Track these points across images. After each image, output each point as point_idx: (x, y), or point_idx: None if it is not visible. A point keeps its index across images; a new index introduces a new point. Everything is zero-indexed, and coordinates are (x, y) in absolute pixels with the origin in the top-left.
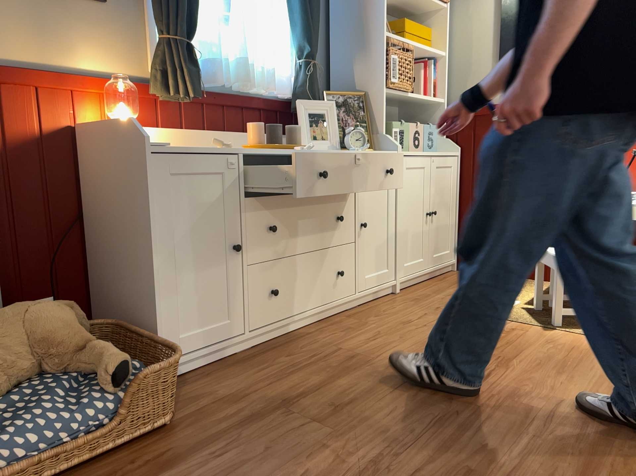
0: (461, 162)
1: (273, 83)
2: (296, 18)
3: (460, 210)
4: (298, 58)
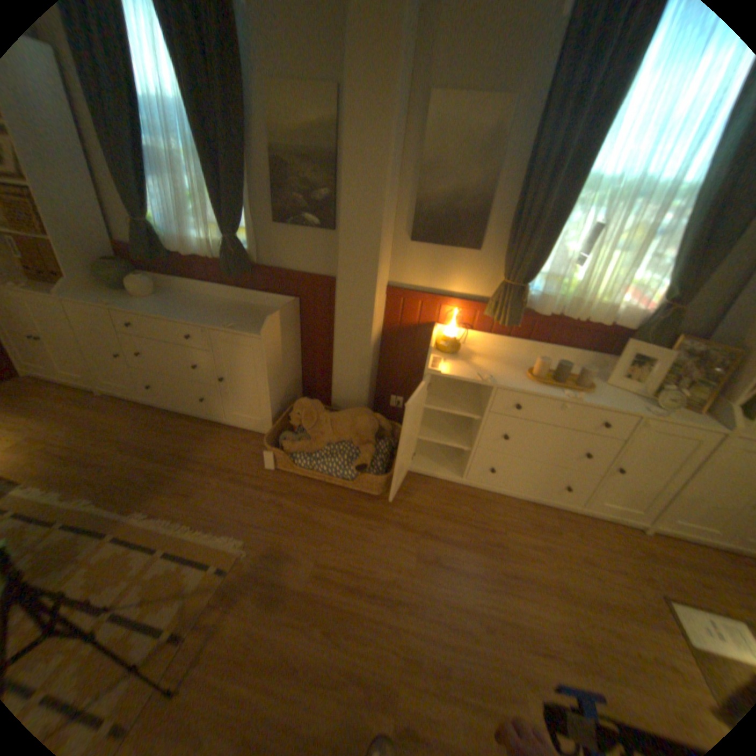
0: None
1: (623, 312)
2: (681, 258)
3: None
4: (667, 295)
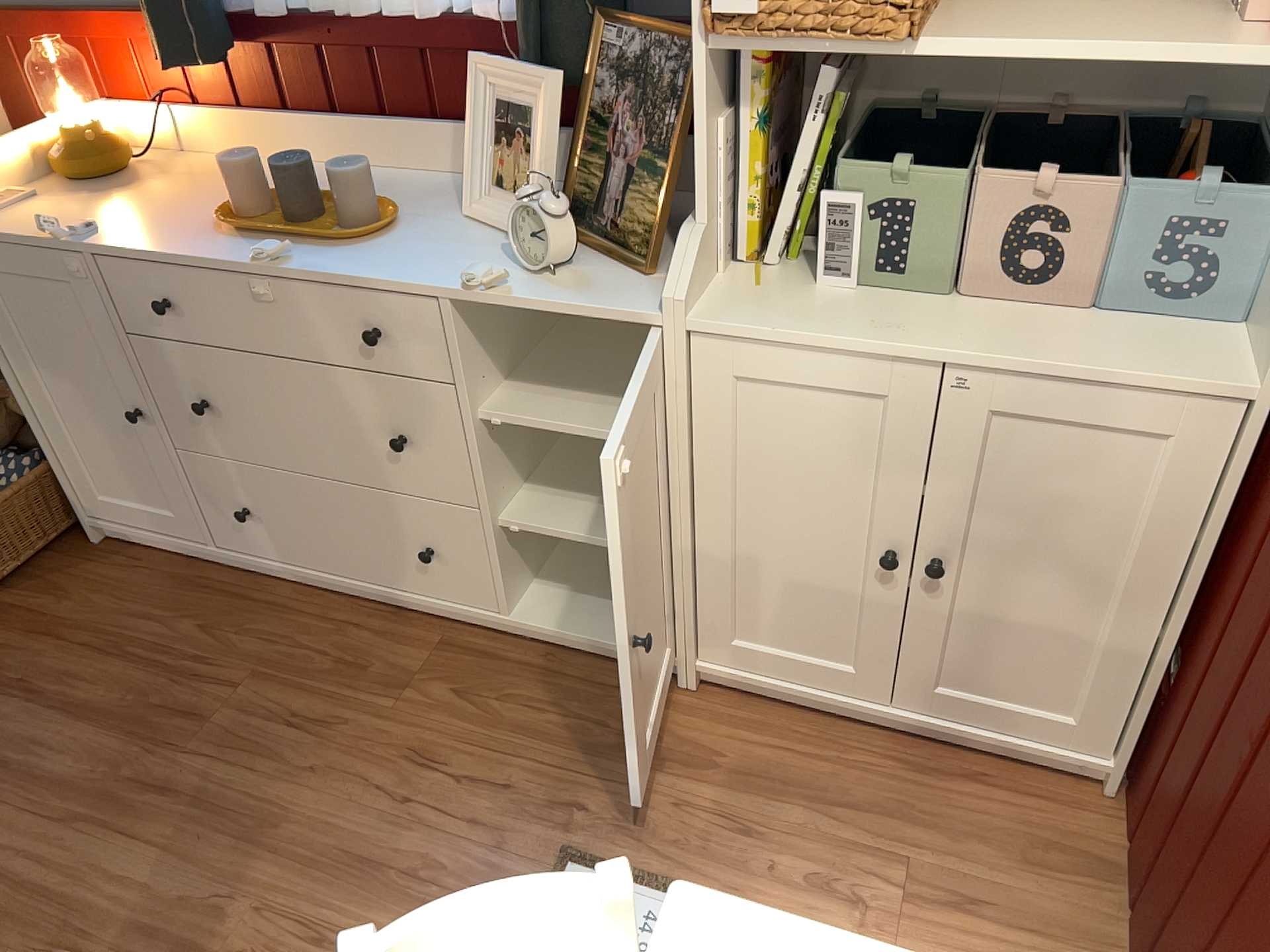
0: (1260, 441)
1: None
2: None
3: (1186, 625)
4: None
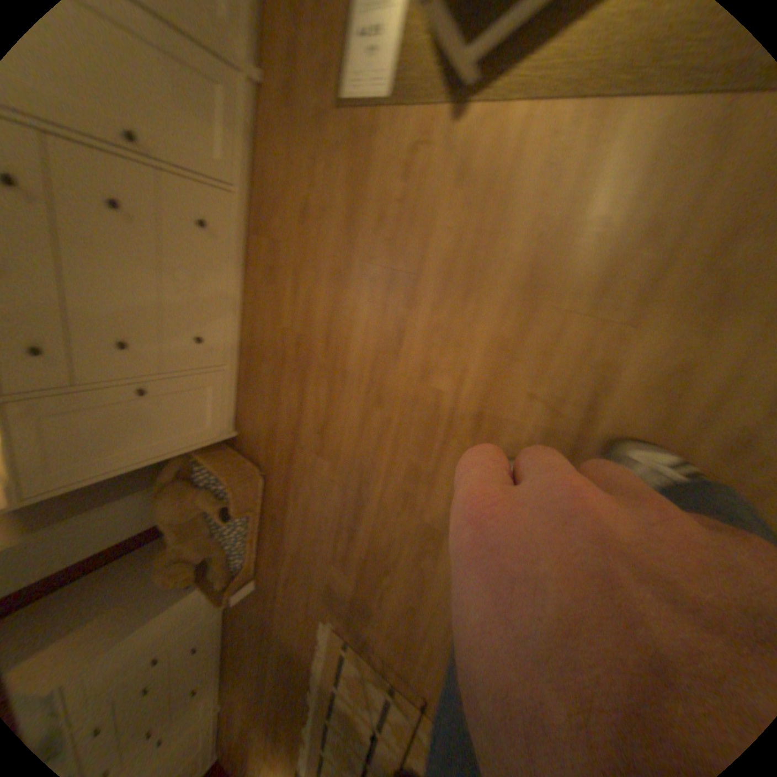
0: None
1: None
2: None
3: None
4: None
